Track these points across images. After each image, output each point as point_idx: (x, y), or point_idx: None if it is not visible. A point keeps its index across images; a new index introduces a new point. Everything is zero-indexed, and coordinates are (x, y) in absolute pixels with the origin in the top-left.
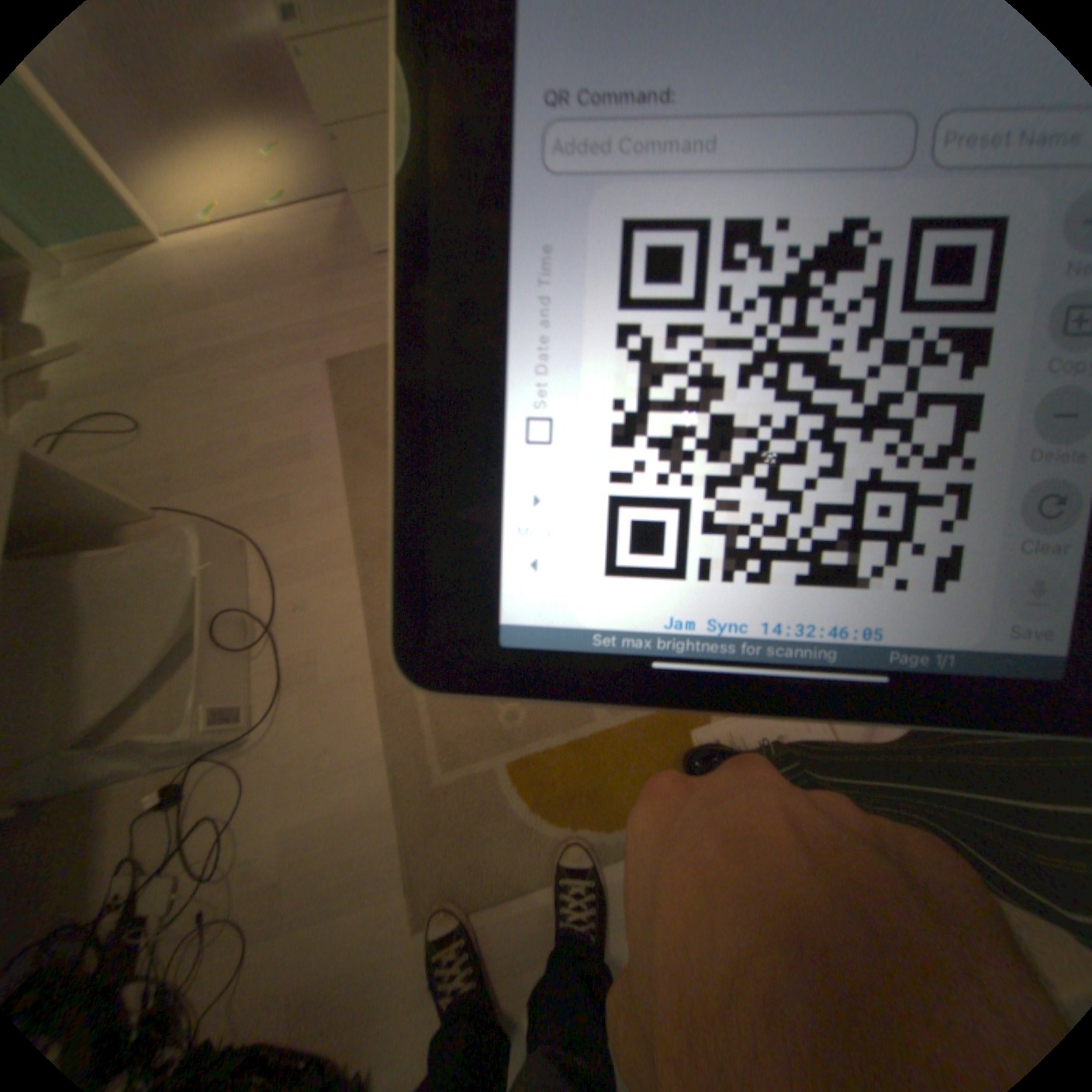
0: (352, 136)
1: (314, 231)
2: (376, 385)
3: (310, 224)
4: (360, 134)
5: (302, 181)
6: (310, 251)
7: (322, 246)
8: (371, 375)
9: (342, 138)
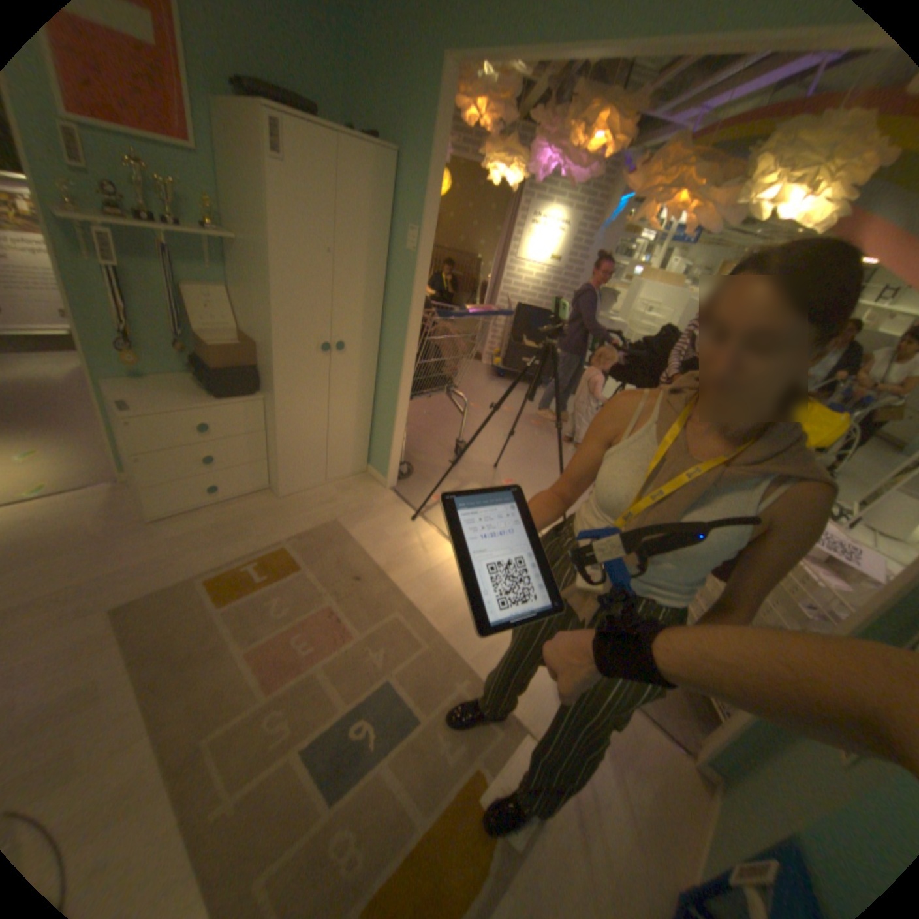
0: (152, 459)
1: (83, 513)
2: (166, 620)
3: (79, 508)
4: (159, 458)
5: (65, 478)
6: (80, 528)
7: (93, 523)
8: (159, 613)
9: (144, 461)
